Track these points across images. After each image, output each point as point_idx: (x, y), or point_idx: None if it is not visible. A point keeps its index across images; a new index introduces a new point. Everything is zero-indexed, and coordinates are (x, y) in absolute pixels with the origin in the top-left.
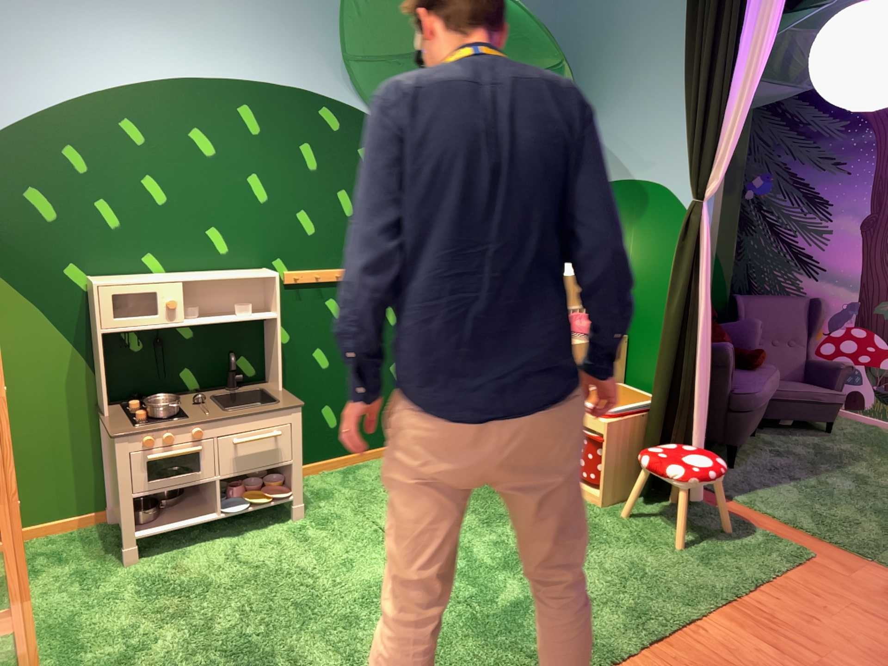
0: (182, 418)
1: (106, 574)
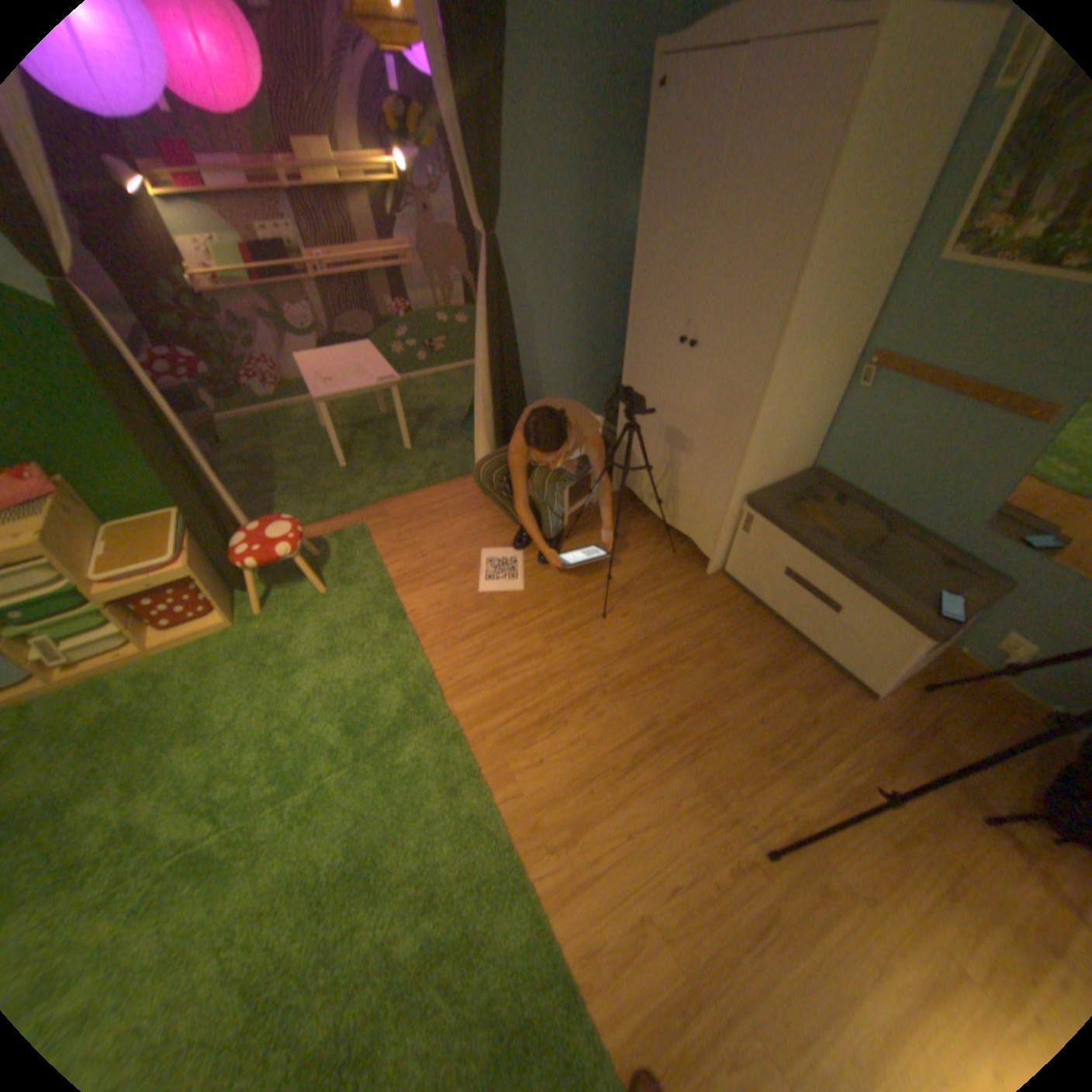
0: None
1: None
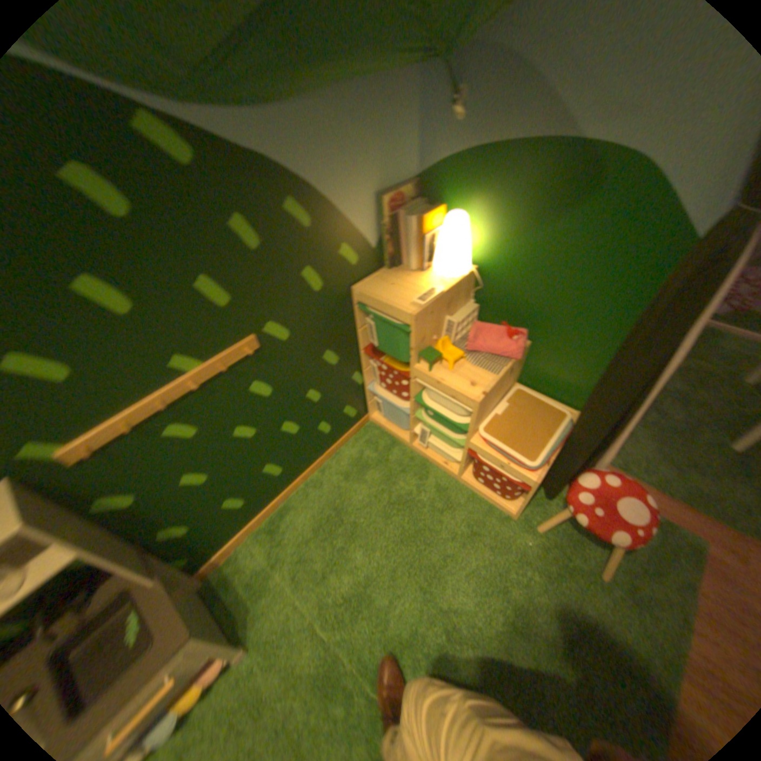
0: None
1: None
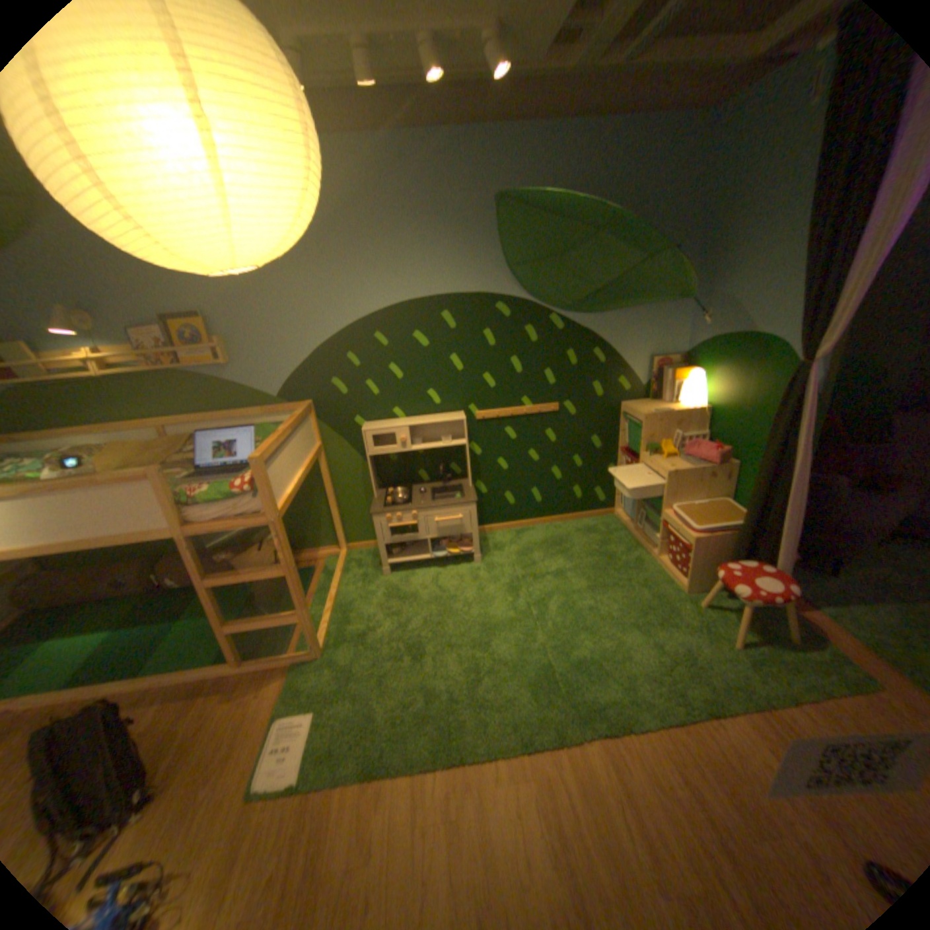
0: (409, 504)
1: (375, 579)
